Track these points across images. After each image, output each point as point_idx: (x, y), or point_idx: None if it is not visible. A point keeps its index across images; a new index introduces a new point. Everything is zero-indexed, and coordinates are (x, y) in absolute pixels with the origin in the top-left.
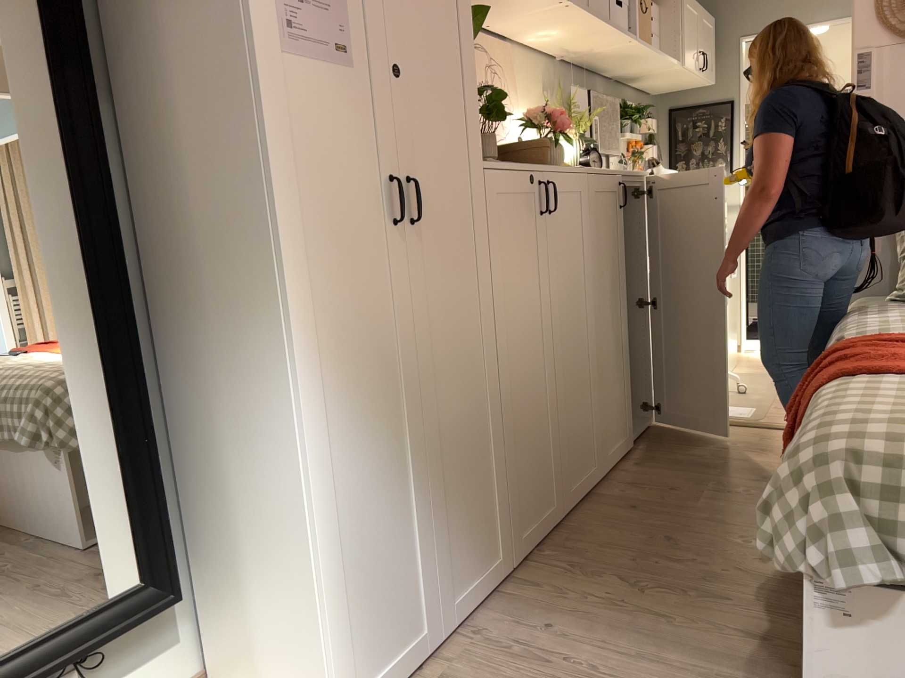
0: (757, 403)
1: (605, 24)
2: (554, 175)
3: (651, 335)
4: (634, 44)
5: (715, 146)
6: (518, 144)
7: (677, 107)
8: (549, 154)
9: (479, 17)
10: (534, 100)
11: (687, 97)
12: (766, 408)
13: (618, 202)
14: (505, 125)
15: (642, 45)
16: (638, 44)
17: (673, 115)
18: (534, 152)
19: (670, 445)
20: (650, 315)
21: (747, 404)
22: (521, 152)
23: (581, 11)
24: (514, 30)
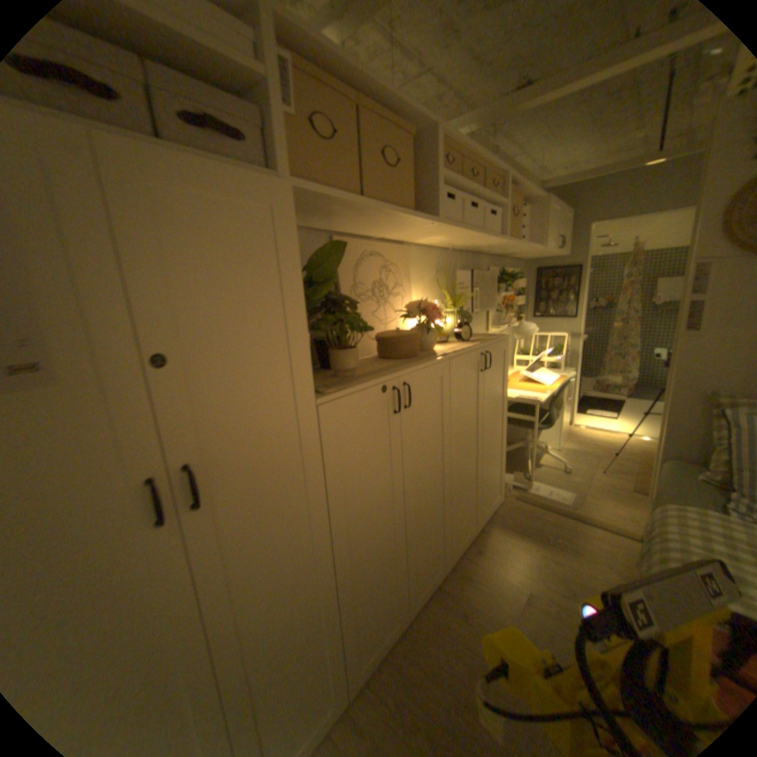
0: (579, 489)
1: (479, 230)
2: (411, 375)
3: (504, 446)
4: (507, 240)
5: (569, 293)
6: (395, 335)
7: (545, 265)
8: (424, 338)
9: (339, 249)
10: (428, 281)
11: (553, 259)
12: (585, 497)
13: (480, 368)
14: (392, 313)
15: (515, 238)
16: (511, 239)
17: (541, 270)
18: (405, 344)
19: (508, 534)
20: (505, 433)
21: (572, 489)
22: (394, 345)
23: (455, 224)
24: (406, 237)
